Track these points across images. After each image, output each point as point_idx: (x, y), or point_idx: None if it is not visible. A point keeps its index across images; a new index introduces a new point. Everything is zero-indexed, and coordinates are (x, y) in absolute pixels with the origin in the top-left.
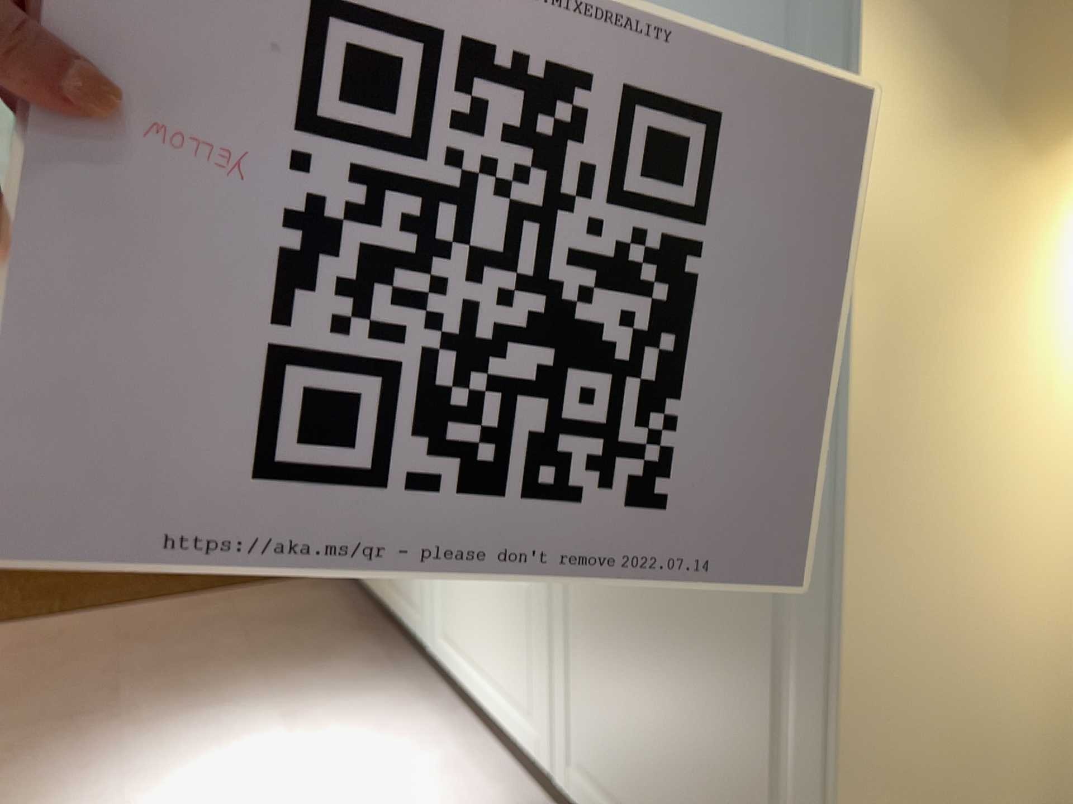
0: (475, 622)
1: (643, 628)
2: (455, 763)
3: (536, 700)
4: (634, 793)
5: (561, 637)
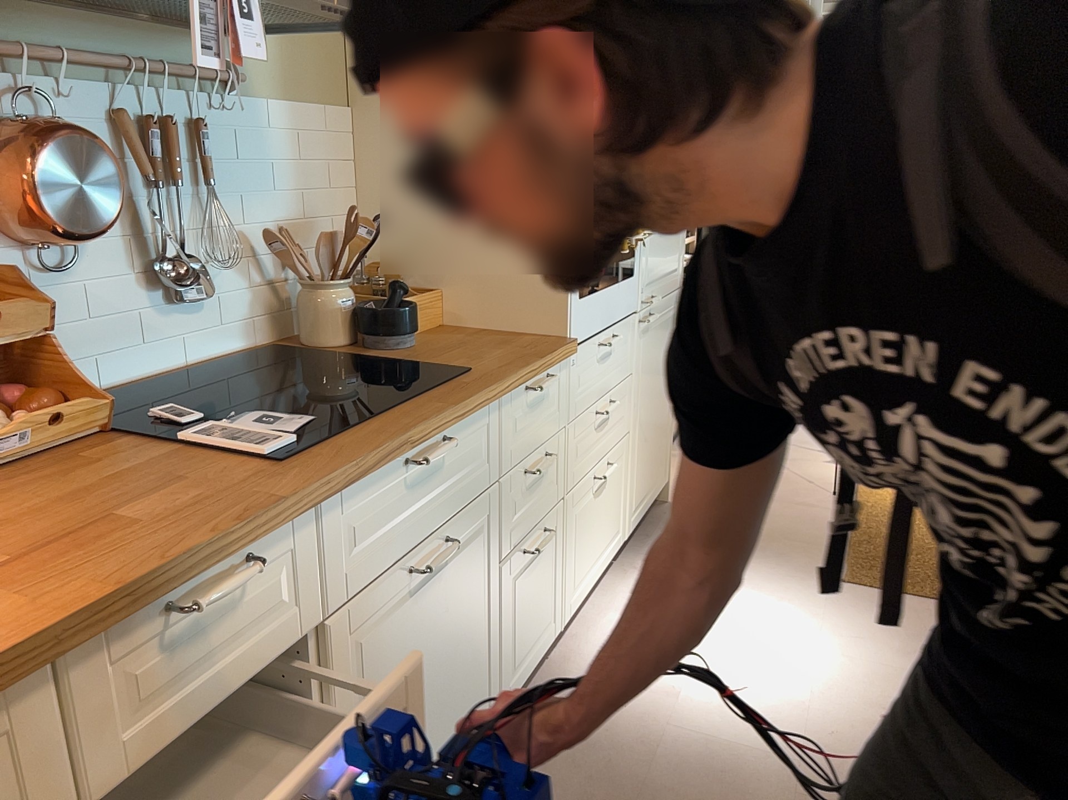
0: (594, 533)
1: (650, 416)
2: (610, 614)
3: (618, 515)
4: (644, 483)
5: (629, 464)
